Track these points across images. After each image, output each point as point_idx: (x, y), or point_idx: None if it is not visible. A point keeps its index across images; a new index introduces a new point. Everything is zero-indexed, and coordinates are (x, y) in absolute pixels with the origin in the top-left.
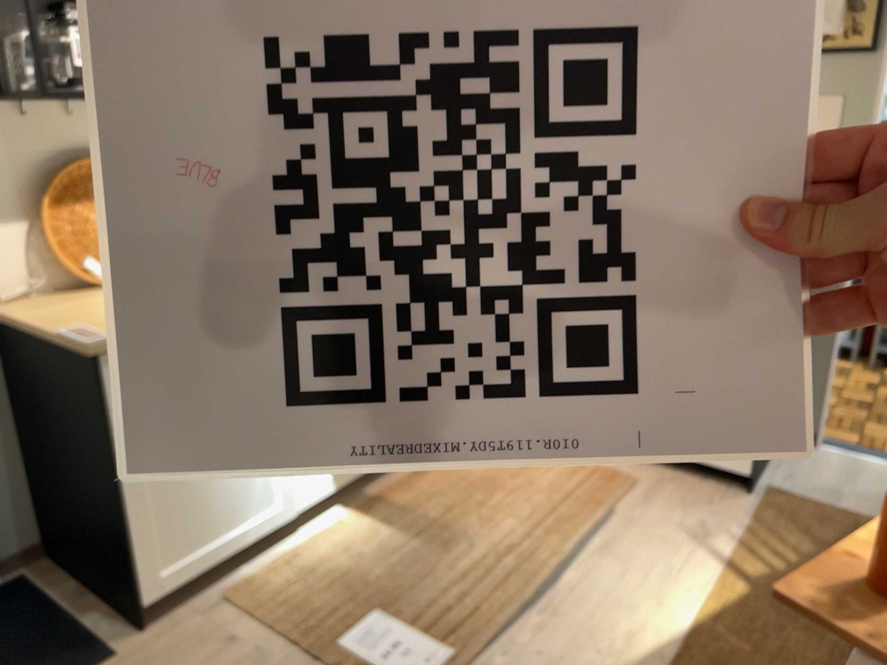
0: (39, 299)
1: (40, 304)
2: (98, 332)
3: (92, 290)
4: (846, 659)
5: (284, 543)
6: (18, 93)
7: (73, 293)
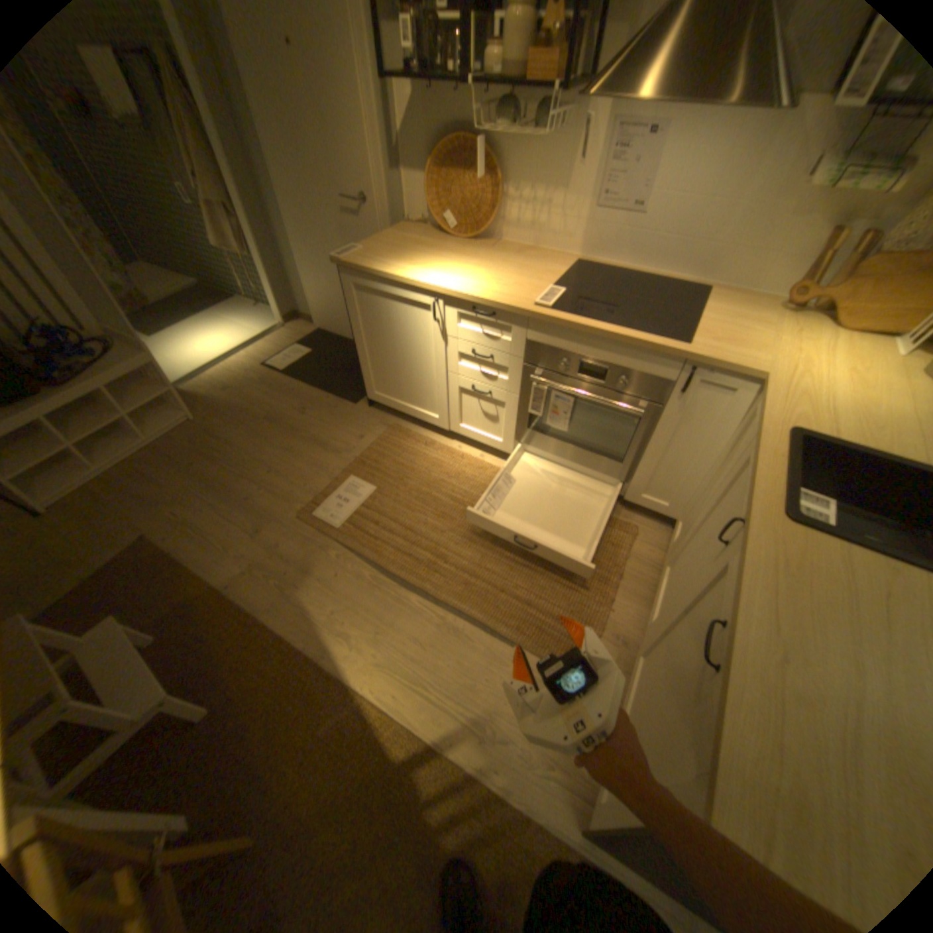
0: (422, 227)
1: (414, 230)
2: (348, 254)
3: (438, 234)
4: (298, 830)
5: (441, 437)
6: (428, 70)
7: (439, 231)
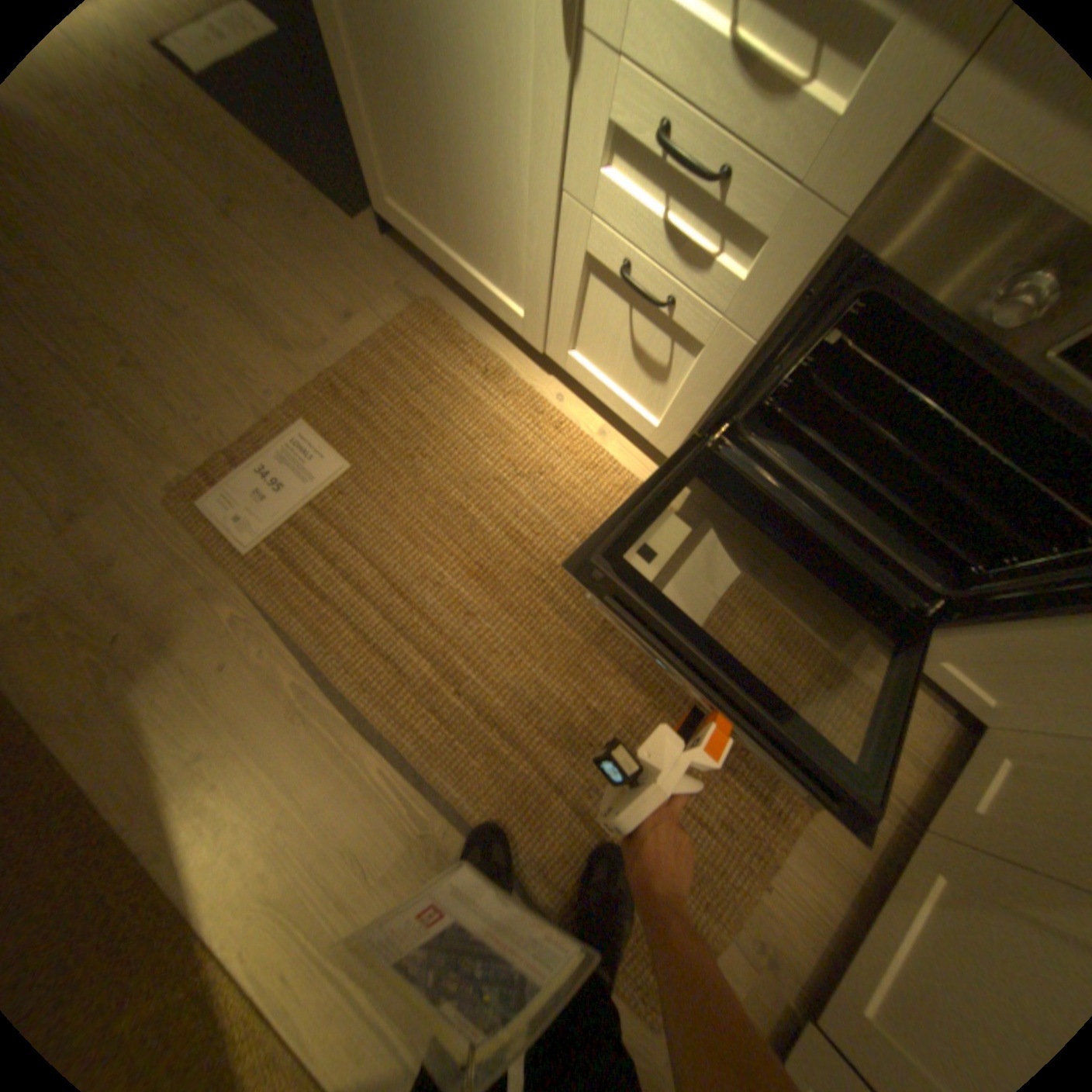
0: None
1: None
2: None
3: None
4: None
5: (525, 358)
6: None
7: None
